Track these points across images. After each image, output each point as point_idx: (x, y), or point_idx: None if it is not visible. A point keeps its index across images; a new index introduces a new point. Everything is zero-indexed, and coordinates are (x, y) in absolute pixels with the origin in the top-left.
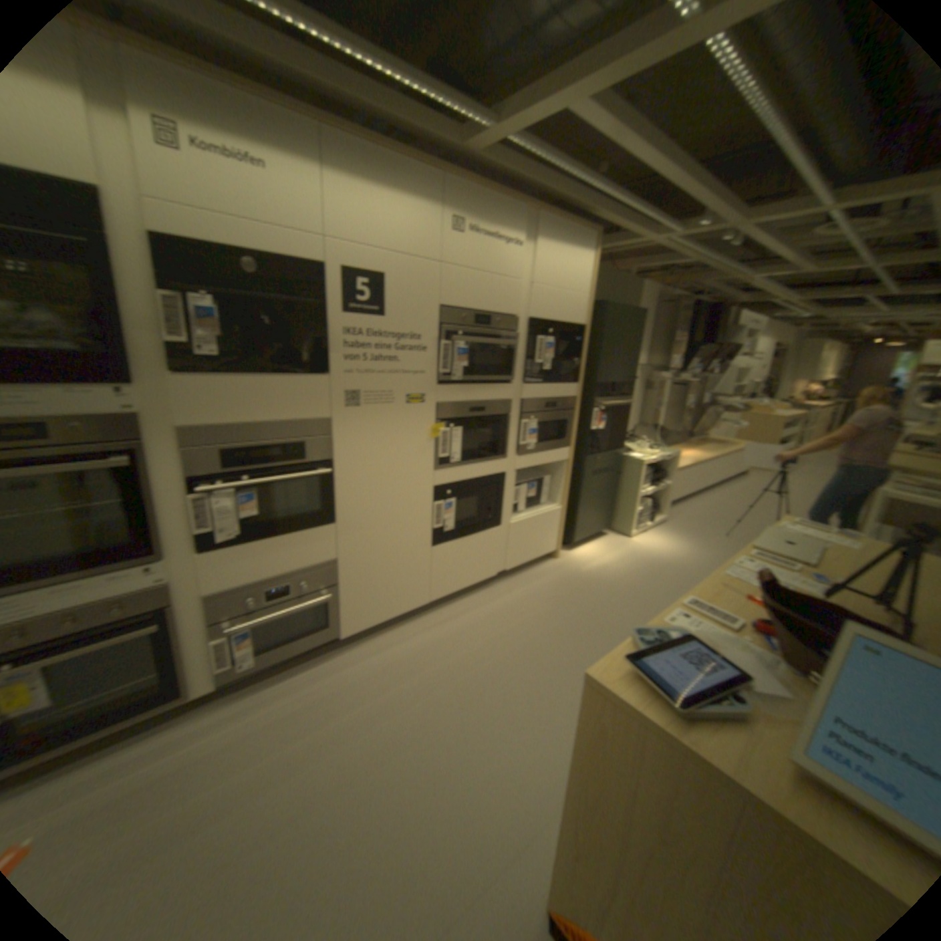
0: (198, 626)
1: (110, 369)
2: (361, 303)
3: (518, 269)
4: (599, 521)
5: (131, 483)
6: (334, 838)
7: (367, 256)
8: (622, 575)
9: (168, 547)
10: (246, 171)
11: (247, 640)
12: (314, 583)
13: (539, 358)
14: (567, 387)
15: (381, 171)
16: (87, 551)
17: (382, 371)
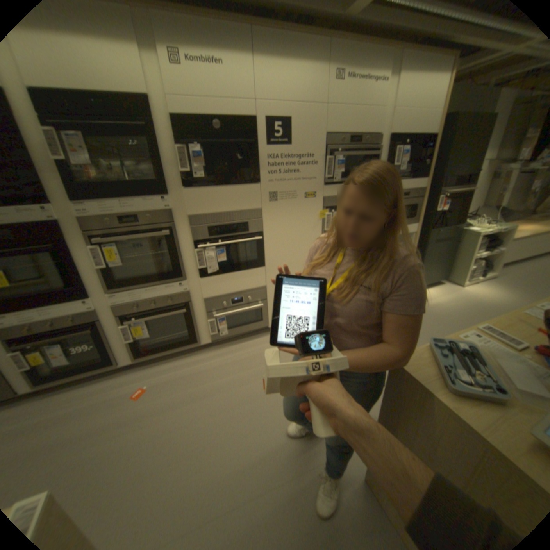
0: (204, 312)
1: (160, 188)
2: (278, 138)
3: (385, 98)
4: (440, 274)
5: (173, 243)
6: (260, 417)
7: (281, 107)
8: (453, 311)
9: (189, 274)
10: (214, 68)
11: (225, 321)
12: (255, 297)
13: (398, 161)
14: (420, 180)
15: (289, 47)
16: (159, 273)
17: (291, 179)
